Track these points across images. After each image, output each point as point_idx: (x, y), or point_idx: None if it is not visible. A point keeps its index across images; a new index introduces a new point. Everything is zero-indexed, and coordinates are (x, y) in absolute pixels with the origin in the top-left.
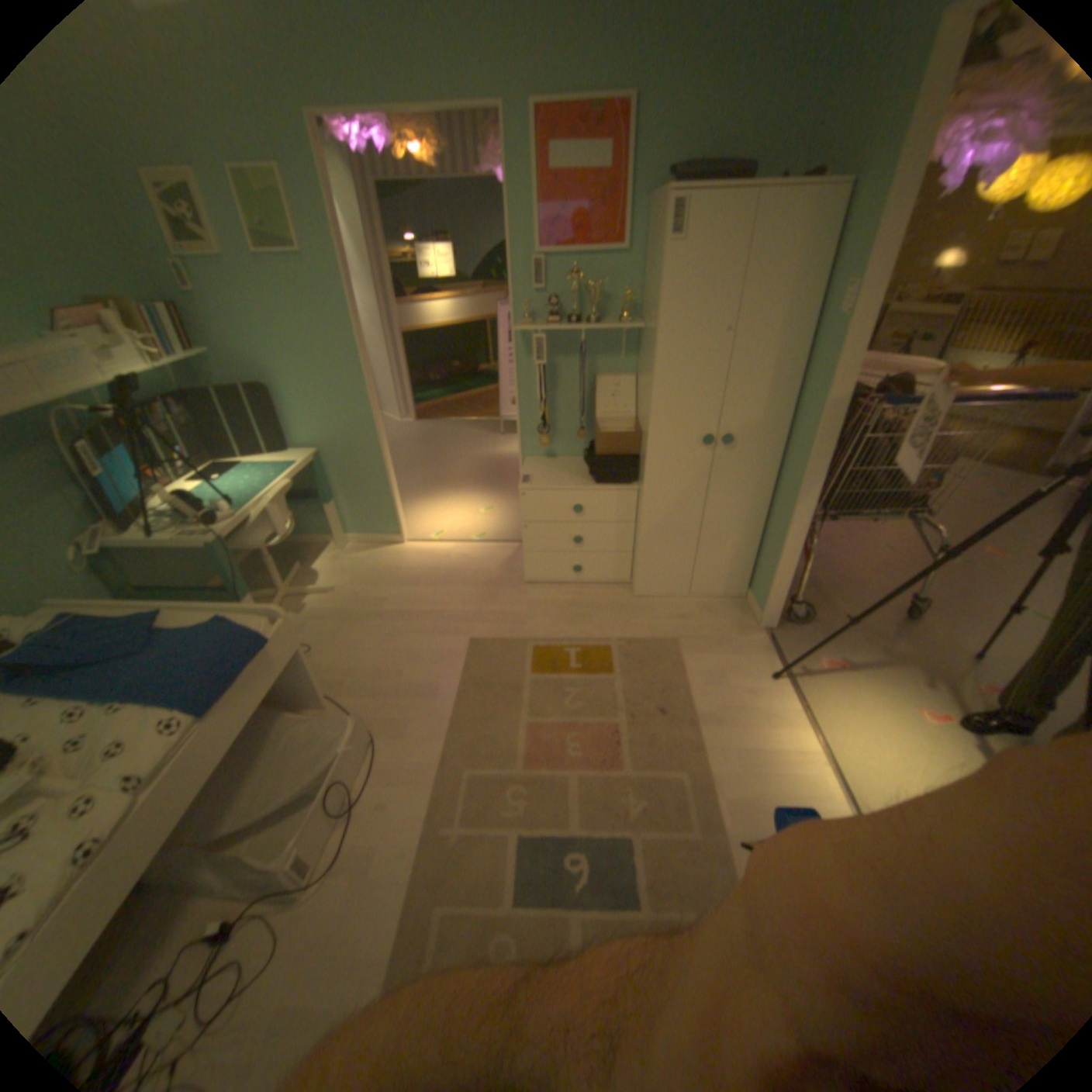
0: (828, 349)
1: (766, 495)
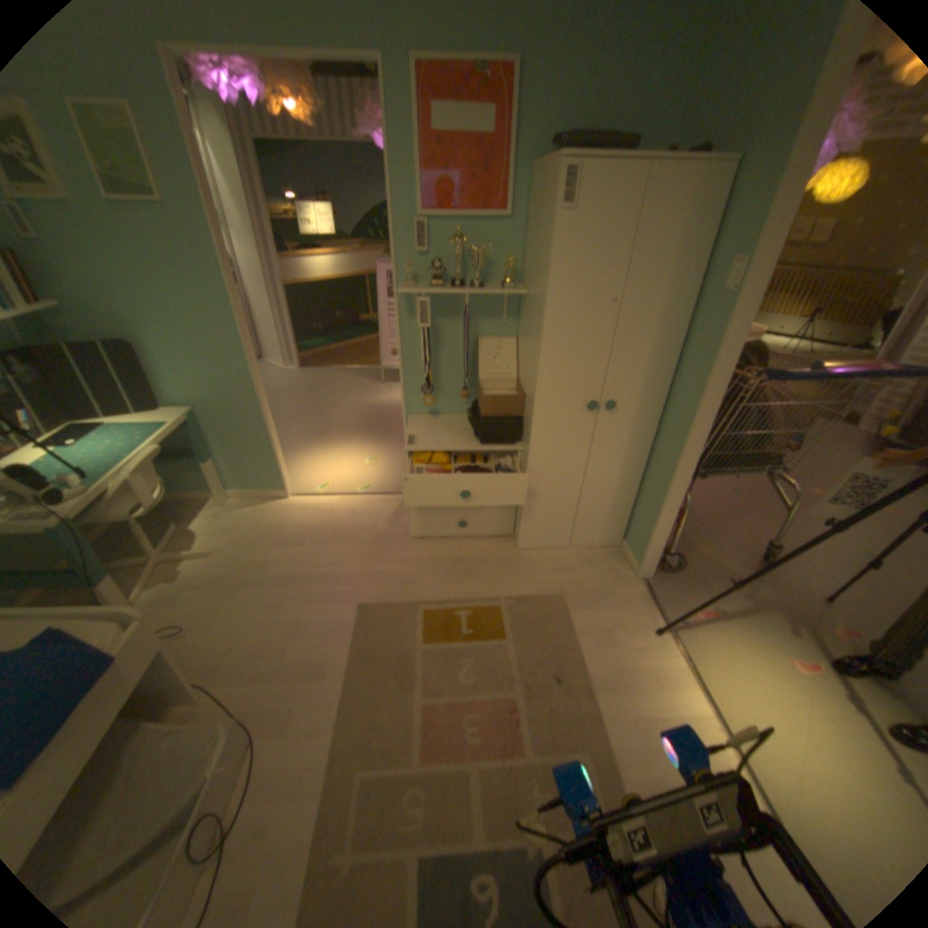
0: (706, 324)
1: (640, 457)
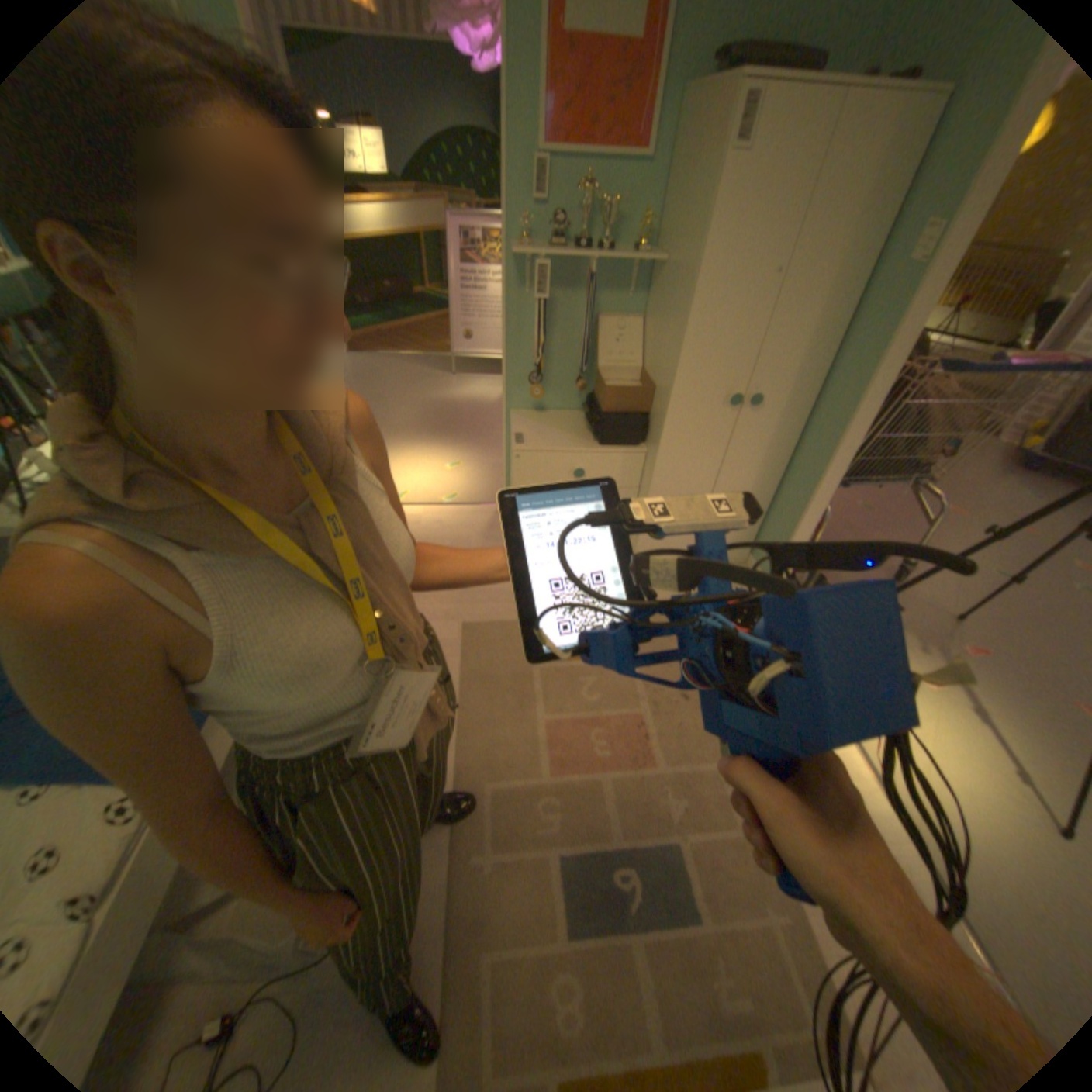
0: (880, 303)
1: (780, 462)
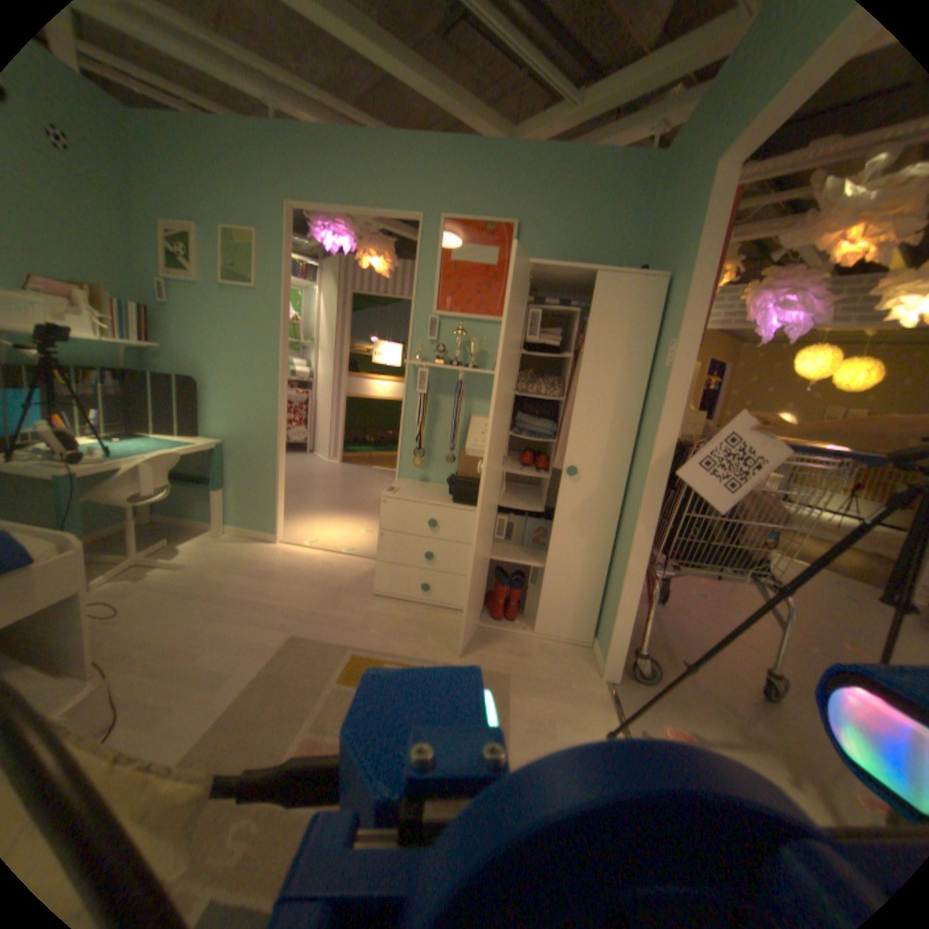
0: (654, 400)
1: (606, 535)
